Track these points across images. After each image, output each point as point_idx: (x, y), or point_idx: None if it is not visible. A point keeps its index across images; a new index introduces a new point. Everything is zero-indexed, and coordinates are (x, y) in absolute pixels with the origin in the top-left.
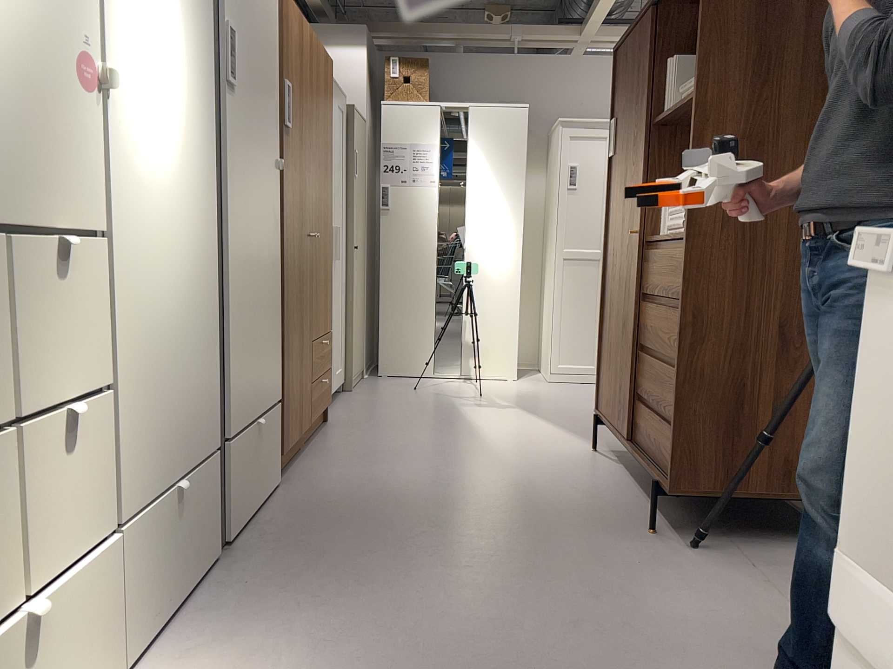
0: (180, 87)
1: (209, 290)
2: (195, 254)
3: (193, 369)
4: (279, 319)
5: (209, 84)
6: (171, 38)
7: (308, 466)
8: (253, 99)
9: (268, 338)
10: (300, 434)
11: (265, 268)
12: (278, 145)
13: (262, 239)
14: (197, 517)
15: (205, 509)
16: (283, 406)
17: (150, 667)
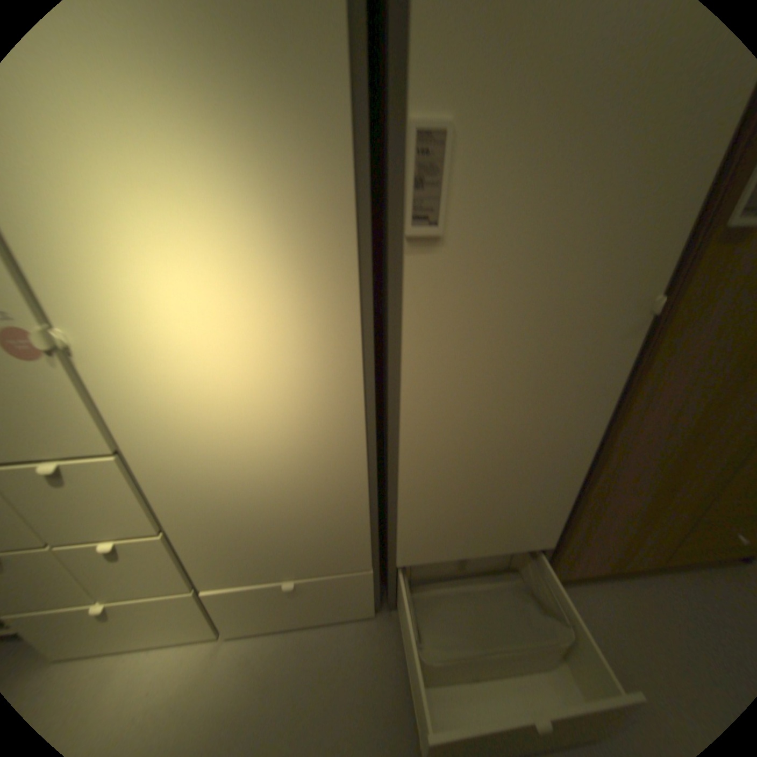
0: (245, 290)
1: (349, 473)
2: (311, 448)
3: (314, 525)
4: (595, 480)
5: (346, 256)
6: (206, 232)
7: (598, 603)
8: (549, 222)
9: (529, 503)
10: (618, 571)
11: (539, 443)
12: (669, 271)
13: (536, 414)
14: (328, 596)
15: (343, 594)
16: (566, 551)
17: (241, 644)
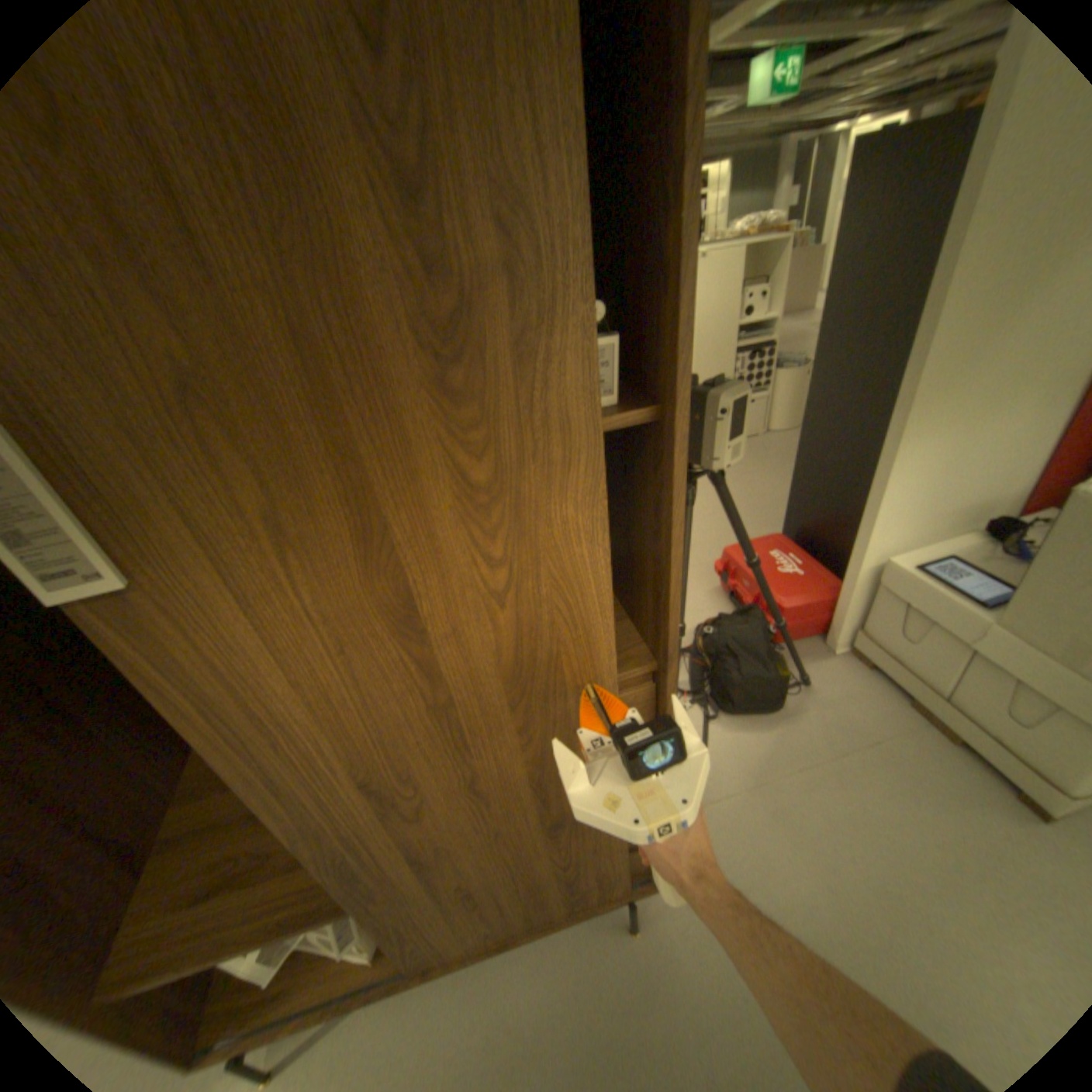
0: None
1: None
2: None
3: None
4: None
5: None
6: None
7: None
8: None
9: None
10: None
11: None
12: None
13: None
14: None
15: None
16: None
17: None
